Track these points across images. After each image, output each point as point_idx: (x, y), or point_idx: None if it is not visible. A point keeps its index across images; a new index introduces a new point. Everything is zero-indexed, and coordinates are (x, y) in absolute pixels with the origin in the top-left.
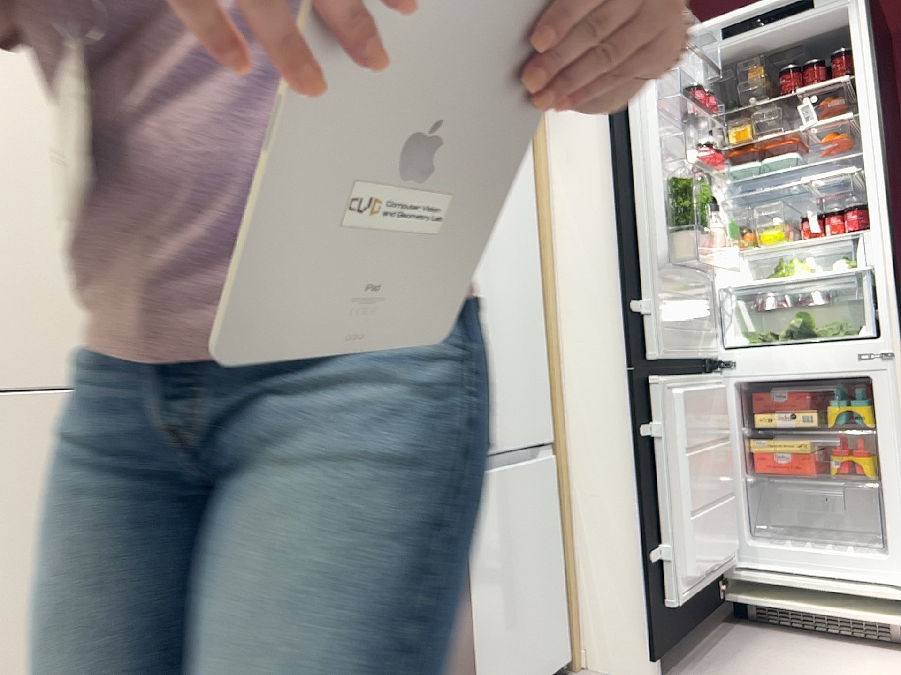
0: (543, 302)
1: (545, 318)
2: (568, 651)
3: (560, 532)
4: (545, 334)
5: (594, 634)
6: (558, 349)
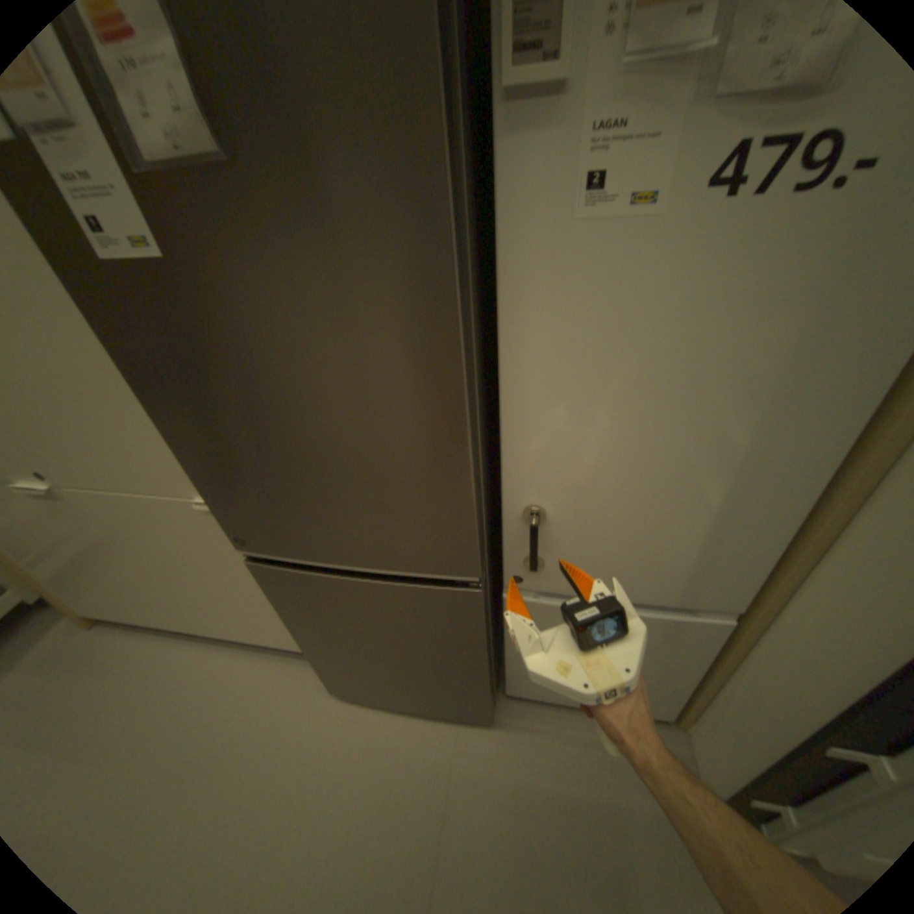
0: (848, 456)
1: (833, 480)
2: (679, 712)
3: (713, 661)
4: (819, 501)
5: (702, 733)
6: (825, 534)
